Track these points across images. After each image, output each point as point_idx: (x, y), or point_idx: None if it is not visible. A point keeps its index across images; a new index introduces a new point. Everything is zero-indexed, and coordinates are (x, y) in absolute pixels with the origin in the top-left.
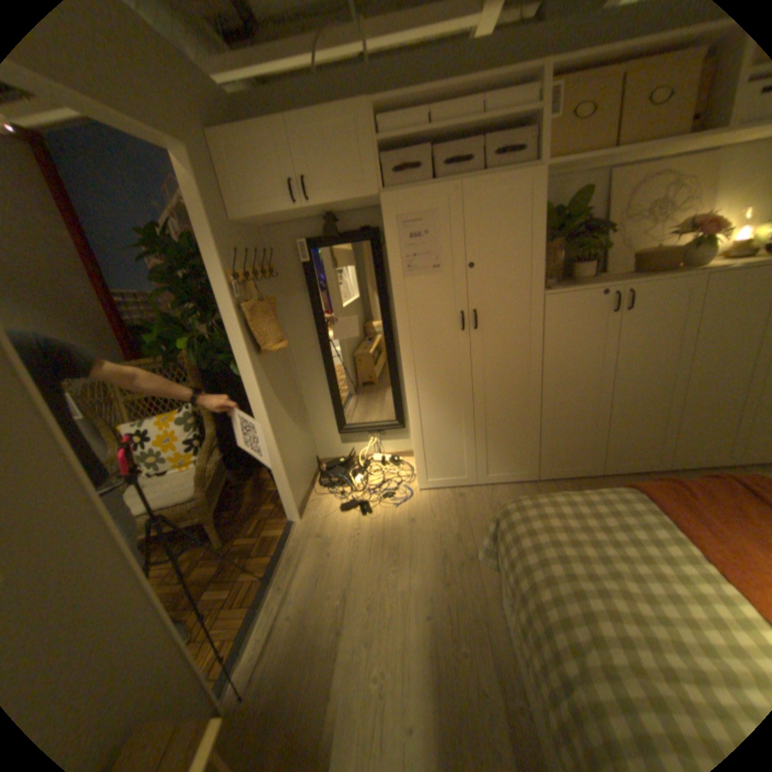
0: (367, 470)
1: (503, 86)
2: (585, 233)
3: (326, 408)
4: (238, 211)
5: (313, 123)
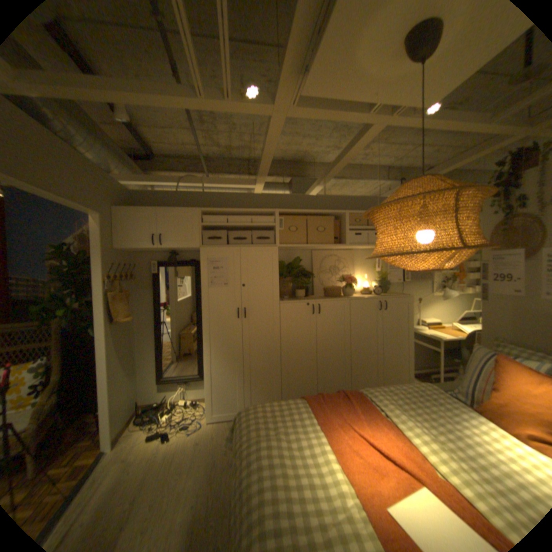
0: (172, 414)
1: (260, 213)
2: (301, 276)
3: (150, 365)
4: (119, 244)
5: (170, 213)
